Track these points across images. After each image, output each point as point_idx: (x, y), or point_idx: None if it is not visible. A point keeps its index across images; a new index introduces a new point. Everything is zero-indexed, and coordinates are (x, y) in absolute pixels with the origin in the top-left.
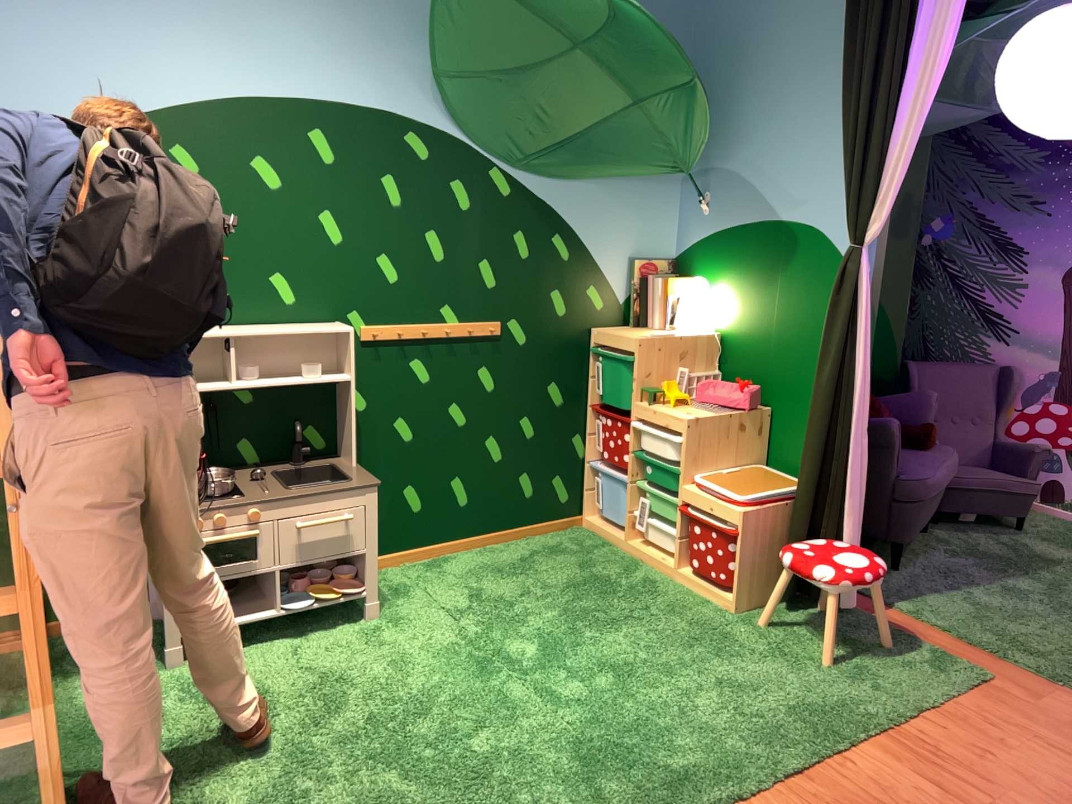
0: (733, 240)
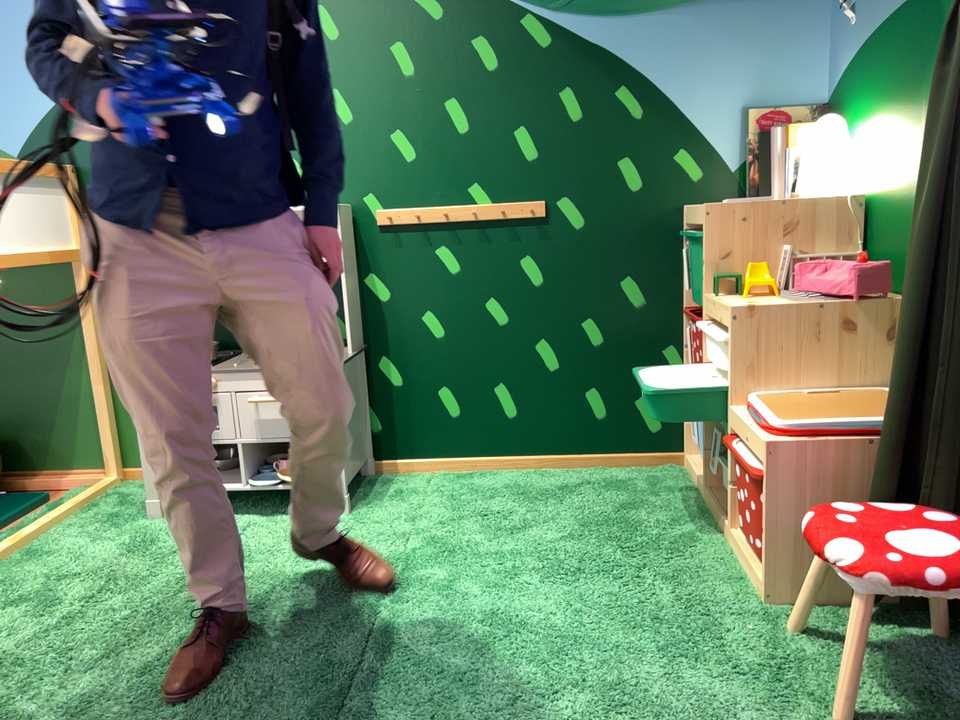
0: (882, 39)
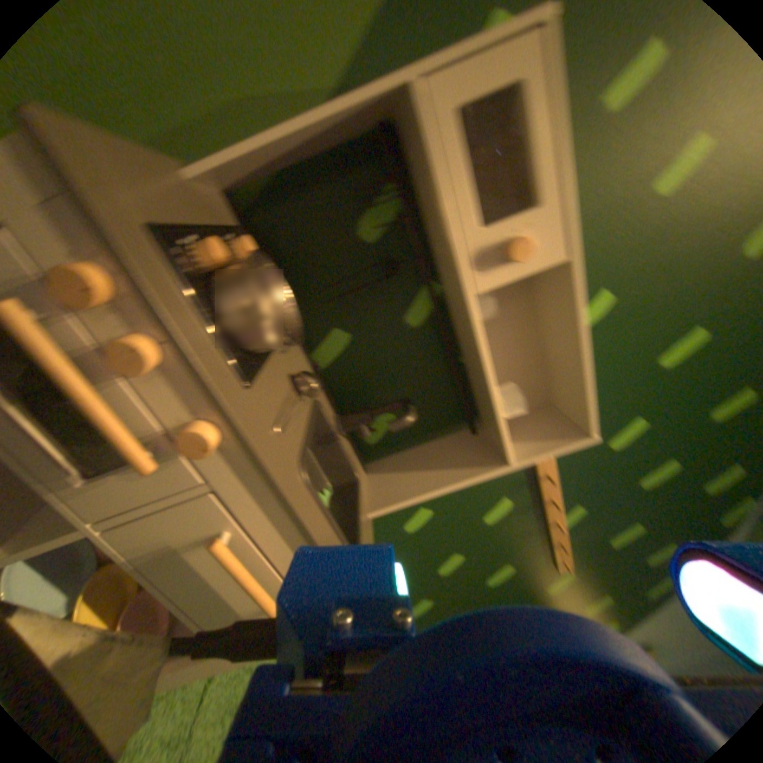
0: None
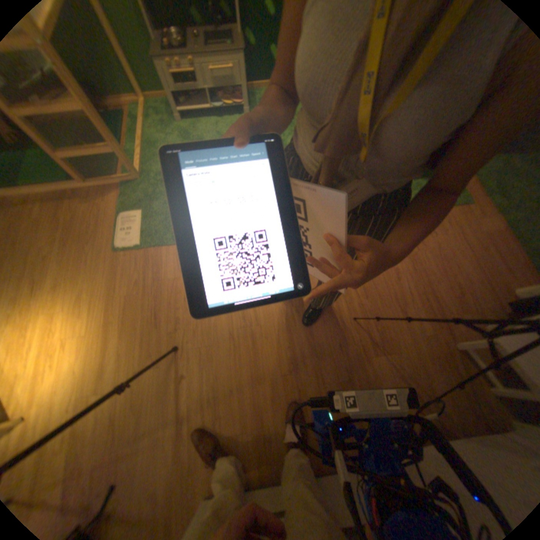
0: None
